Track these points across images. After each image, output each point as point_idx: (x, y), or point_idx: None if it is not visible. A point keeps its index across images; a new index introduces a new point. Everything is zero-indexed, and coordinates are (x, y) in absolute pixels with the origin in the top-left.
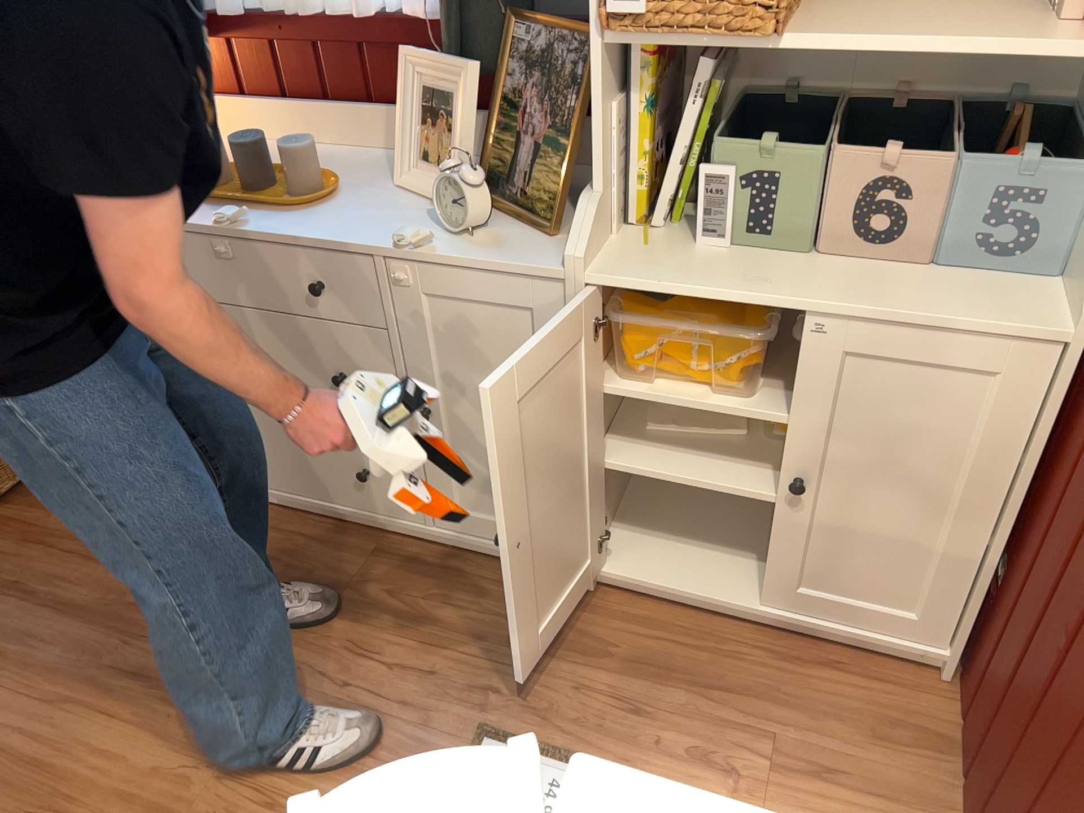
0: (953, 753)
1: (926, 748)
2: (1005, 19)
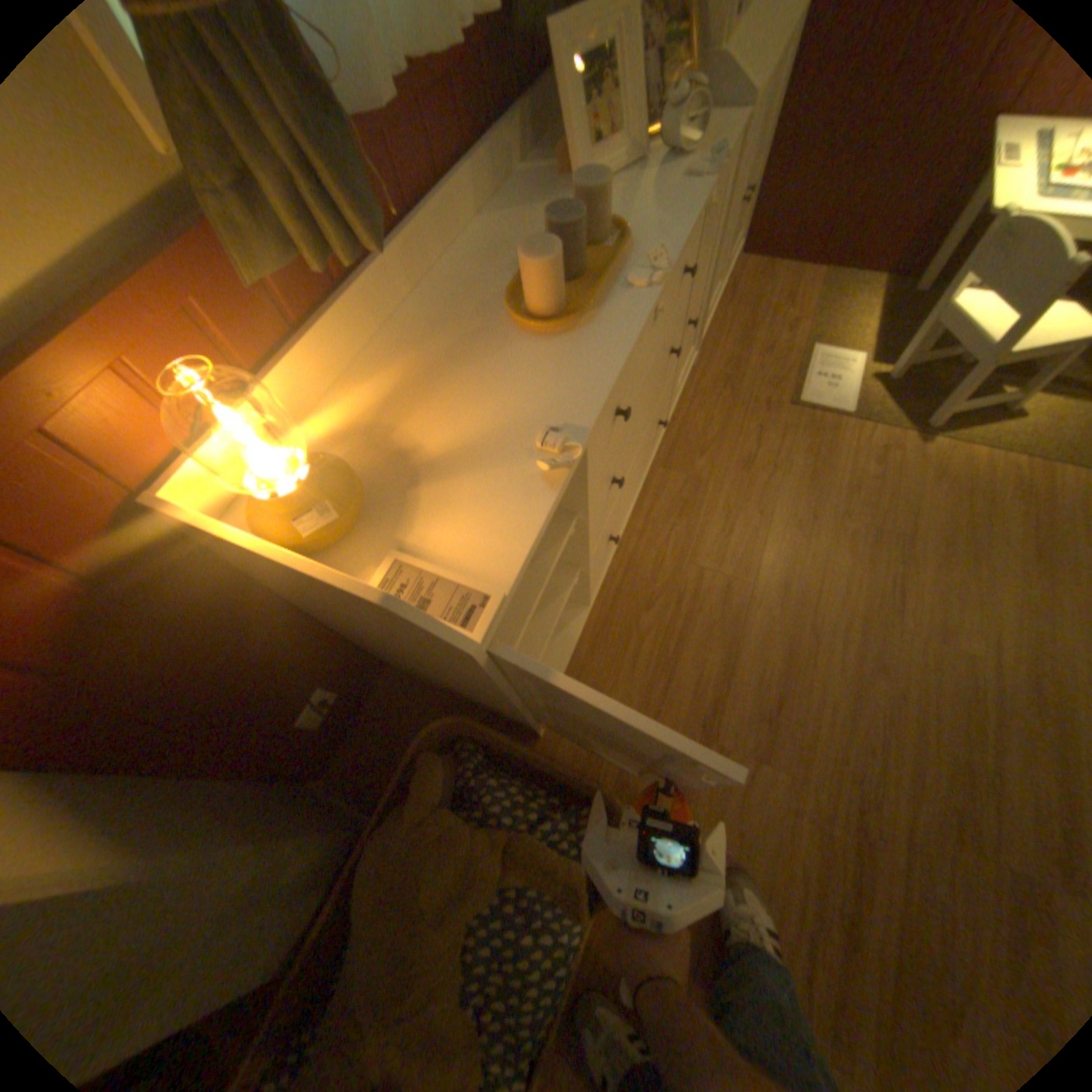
0: (777, 260)
1: (775, 267)
2: None
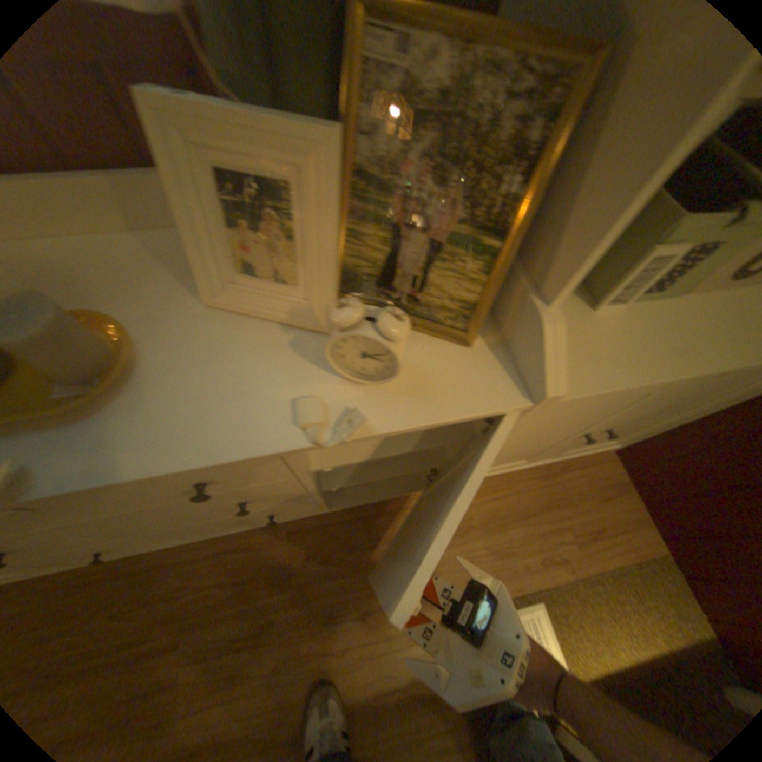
0: (638, 495)
1: (627, 498)
2: None
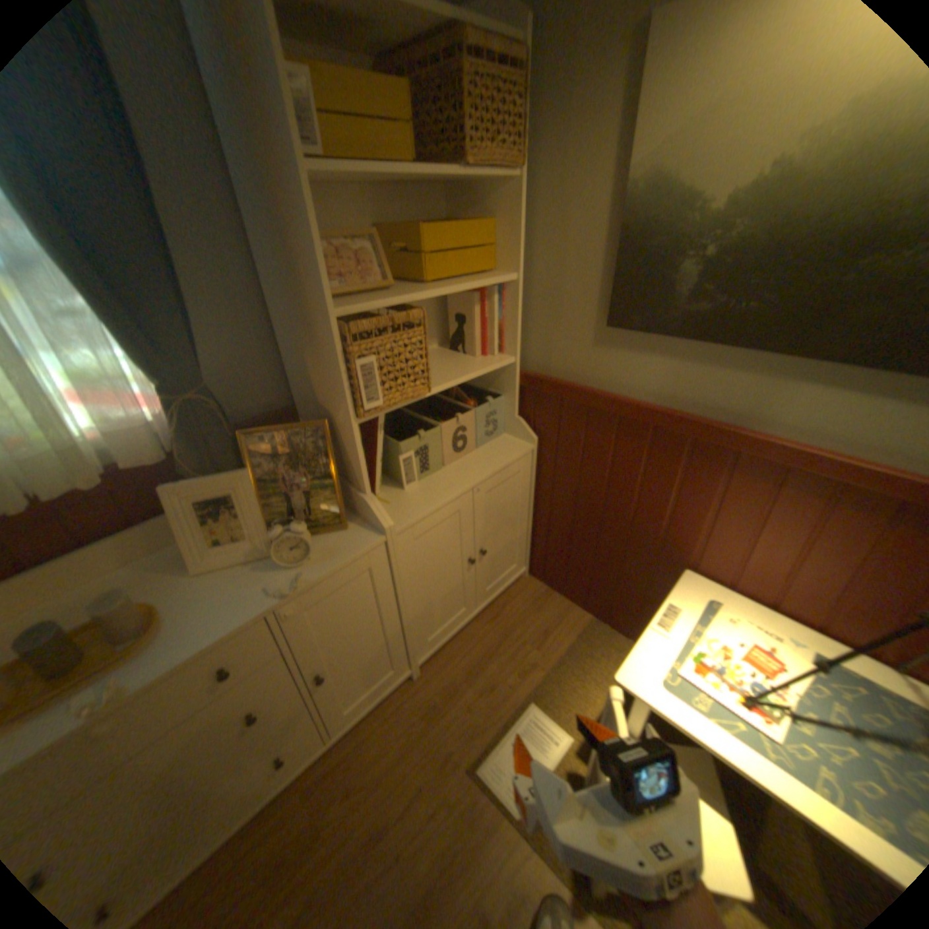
0: (555, 593)
1: (550, 599)
2: (453, 358)
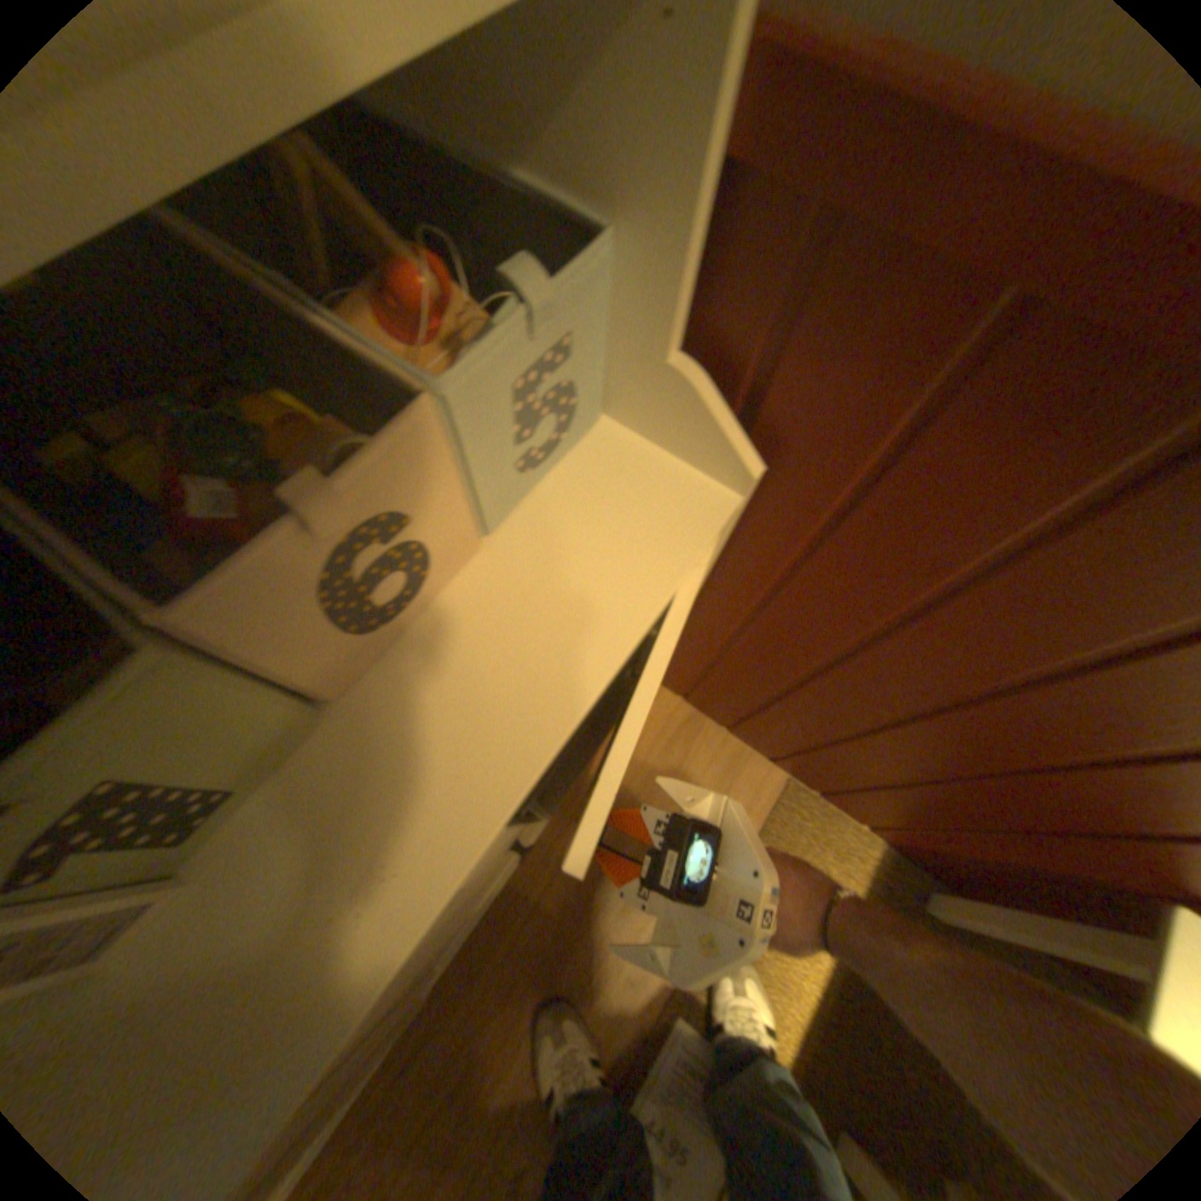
0: (711, 722)
1: (701, 739)
2: None
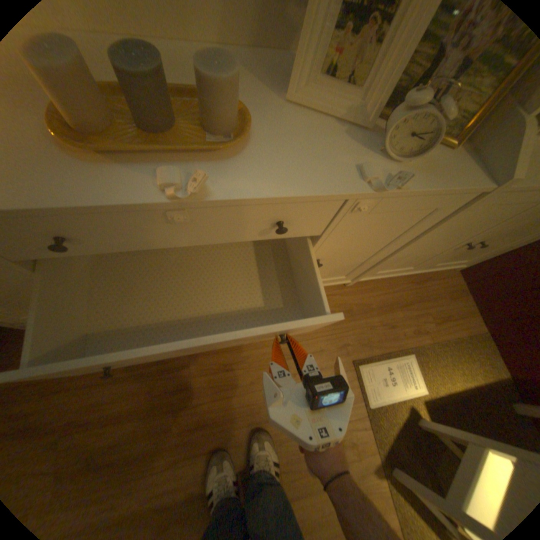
0: (471, 297)
1: (465, 299)
2: None
